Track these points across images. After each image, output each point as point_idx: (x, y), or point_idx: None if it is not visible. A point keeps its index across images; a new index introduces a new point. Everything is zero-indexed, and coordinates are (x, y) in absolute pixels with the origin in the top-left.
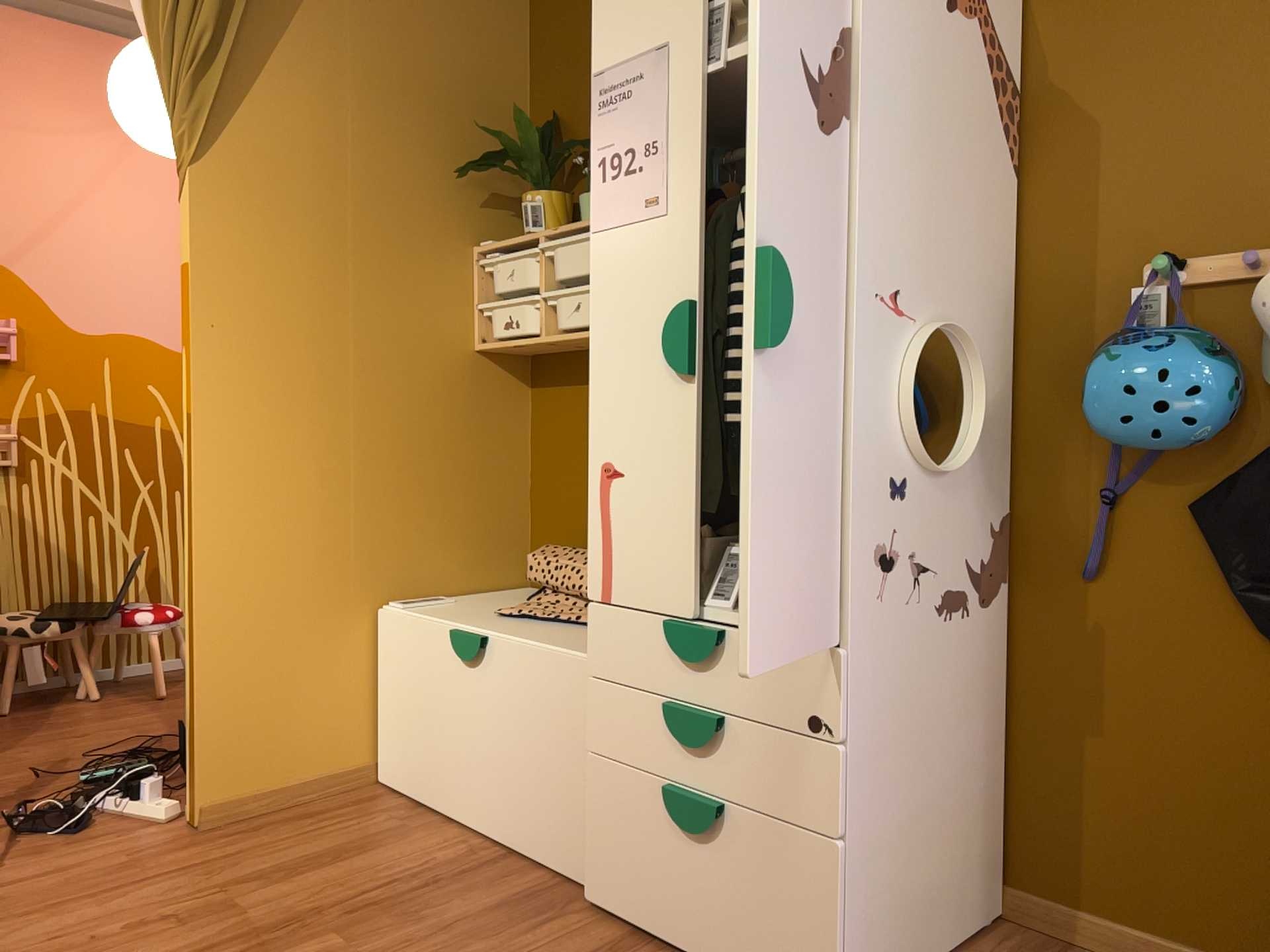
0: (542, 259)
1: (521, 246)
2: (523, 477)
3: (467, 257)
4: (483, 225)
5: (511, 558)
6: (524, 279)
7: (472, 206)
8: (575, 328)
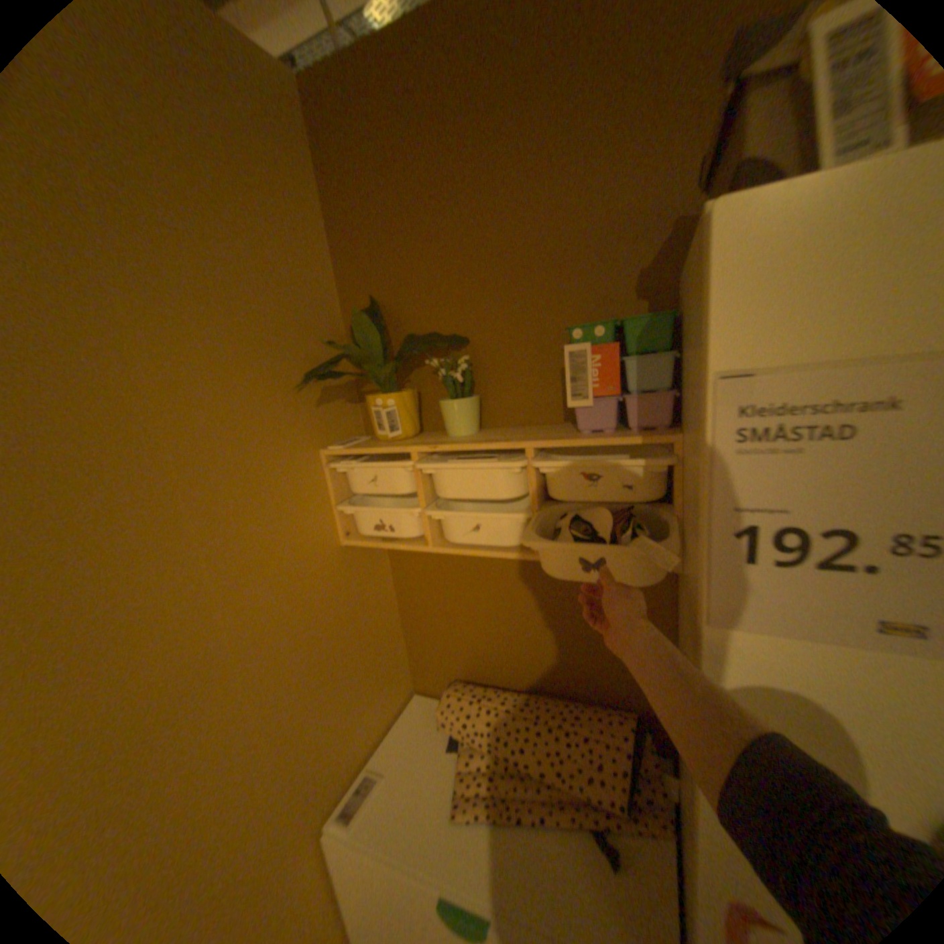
0: (418, 474)
1: (389, 459)
2: (396, 617)
3: (317, 463)
4: (323, 423)
5: (400, 682)
6: (396, 489)
7: (309, 407)
8: (475, 546)
